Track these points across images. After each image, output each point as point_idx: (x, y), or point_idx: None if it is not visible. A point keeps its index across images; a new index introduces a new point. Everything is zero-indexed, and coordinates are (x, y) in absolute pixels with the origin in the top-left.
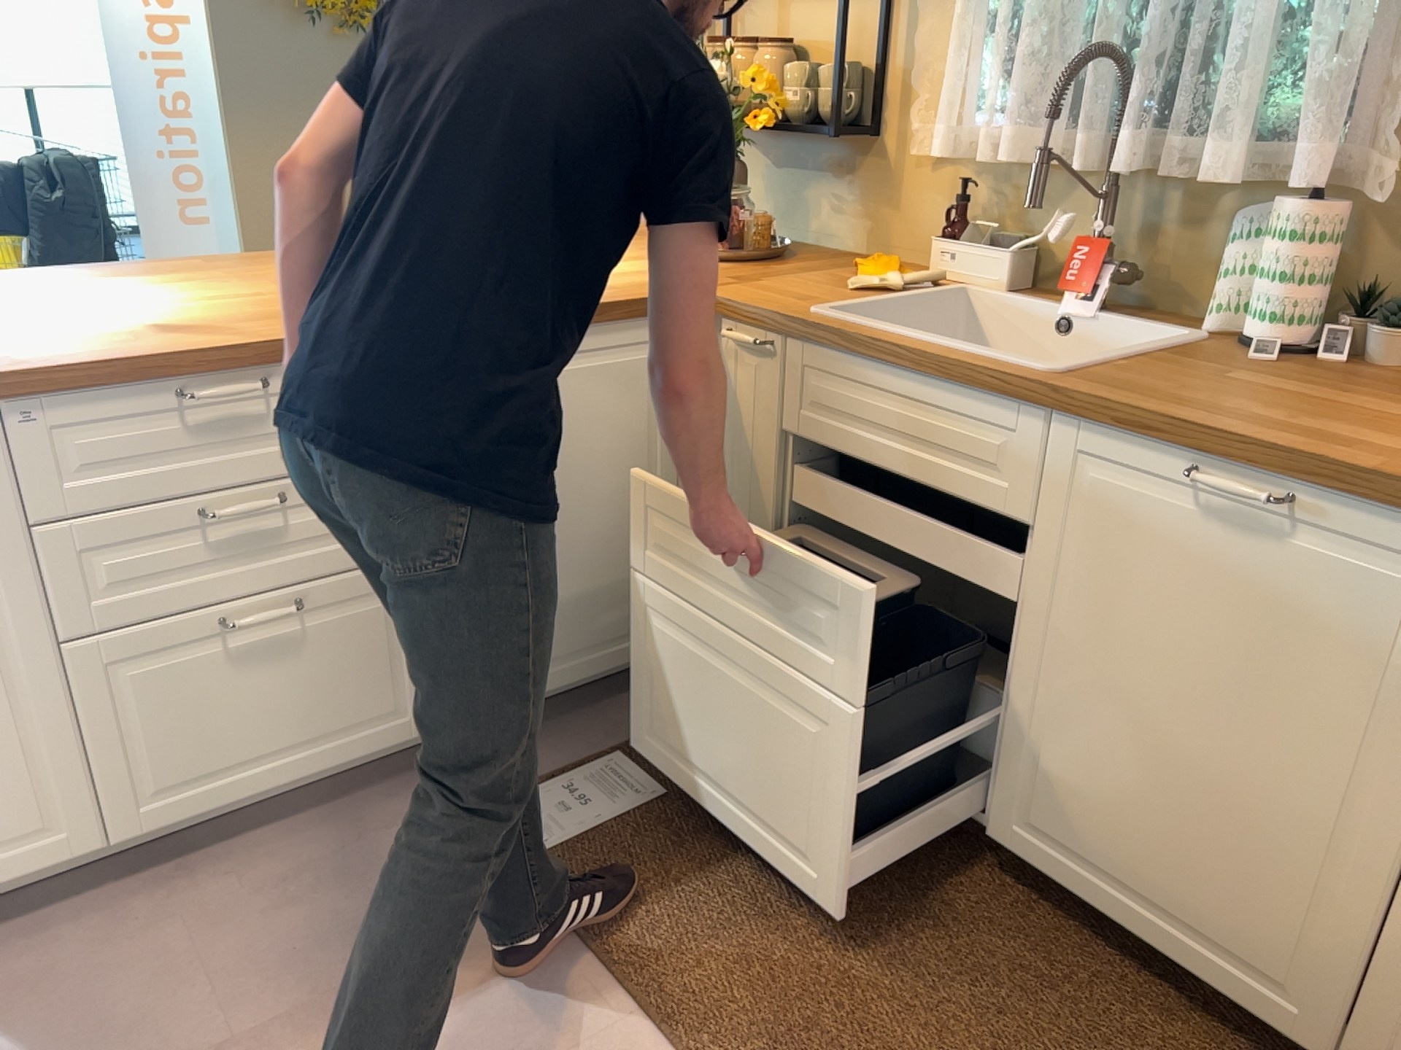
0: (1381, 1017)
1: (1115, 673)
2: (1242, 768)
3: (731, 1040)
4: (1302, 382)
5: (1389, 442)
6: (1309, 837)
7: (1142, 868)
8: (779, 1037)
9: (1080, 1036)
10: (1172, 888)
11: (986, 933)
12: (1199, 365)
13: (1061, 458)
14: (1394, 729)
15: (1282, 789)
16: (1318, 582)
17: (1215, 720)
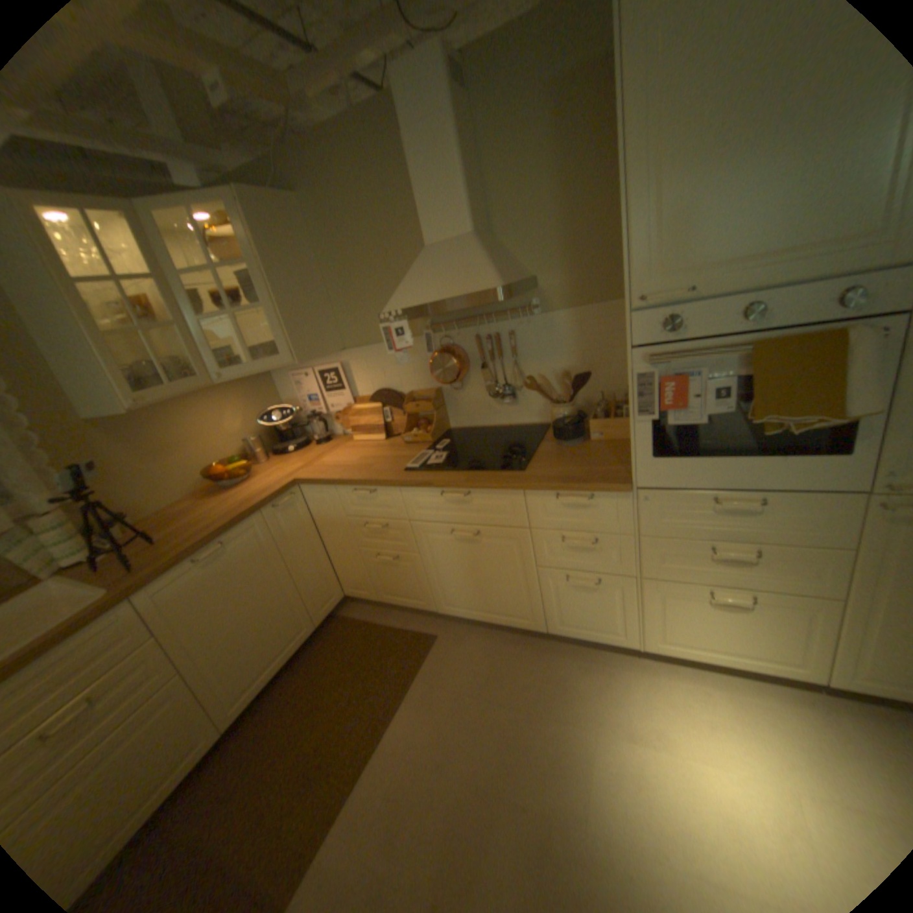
0: (312, 608)
1: (216, 632)
2: (259, 606)
3: (330, 793)
4: (134, 547)
5: (204, 523)
6: (279, 599)
7: (262, 660)
8: (325, 777)
9: (306, 691)
10: (271, 652)
11: (265, 732)
12: (101, 570)
13: (145, 606)
14: (271, 561)
15: (268, 598)
16: (238, 552)
17: (246, 606)
